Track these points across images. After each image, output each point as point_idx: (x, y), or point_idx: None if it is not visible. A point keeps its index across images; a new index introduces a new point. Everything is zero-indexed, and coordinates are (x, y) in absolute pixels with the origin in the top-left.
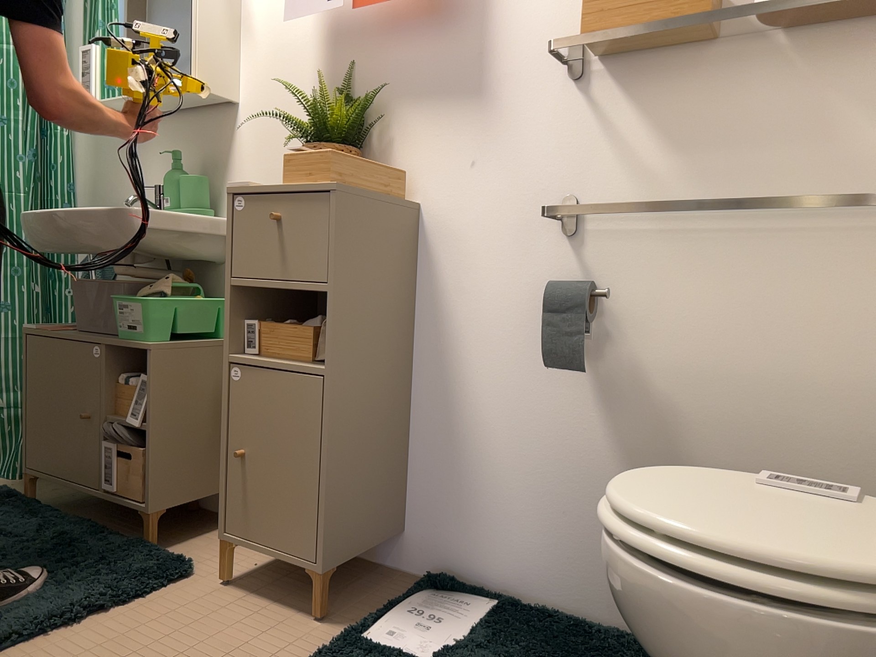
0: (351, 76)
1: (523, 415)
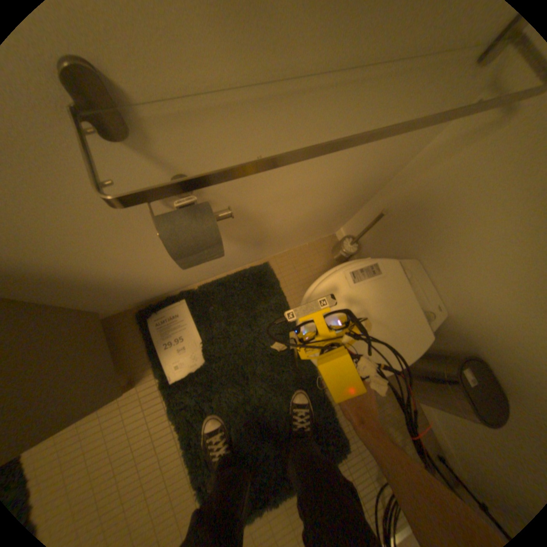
0: None
1: (154, 259)
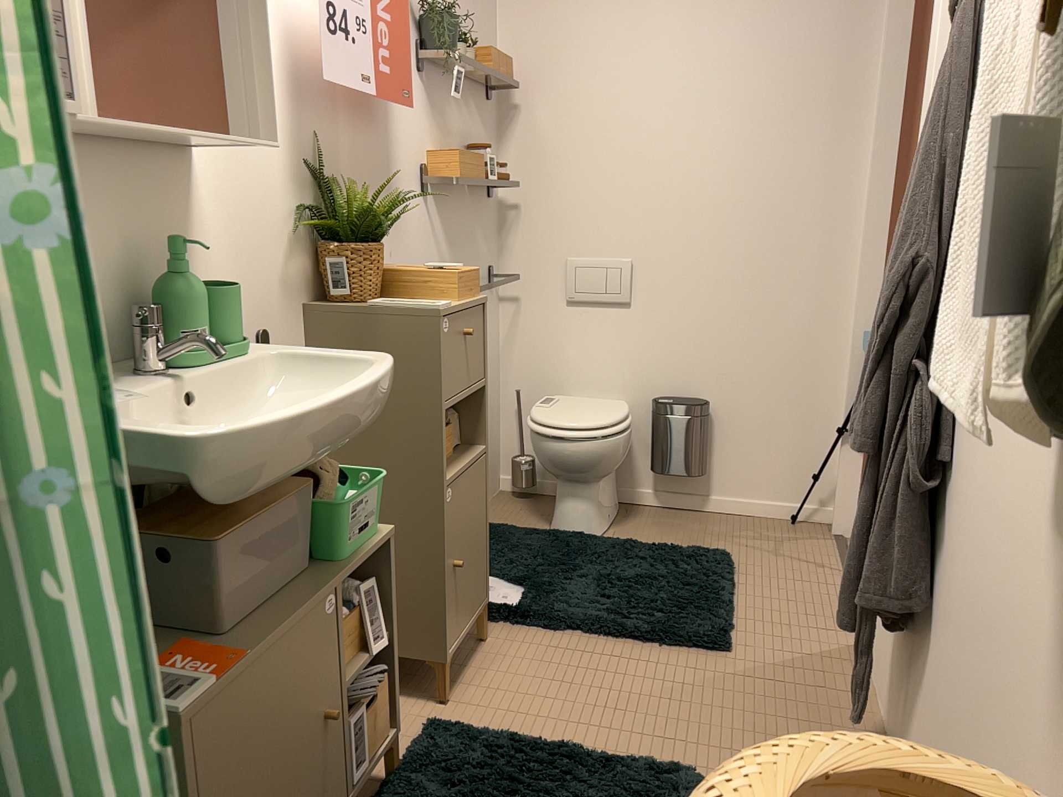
0: (318, 148)
1: None
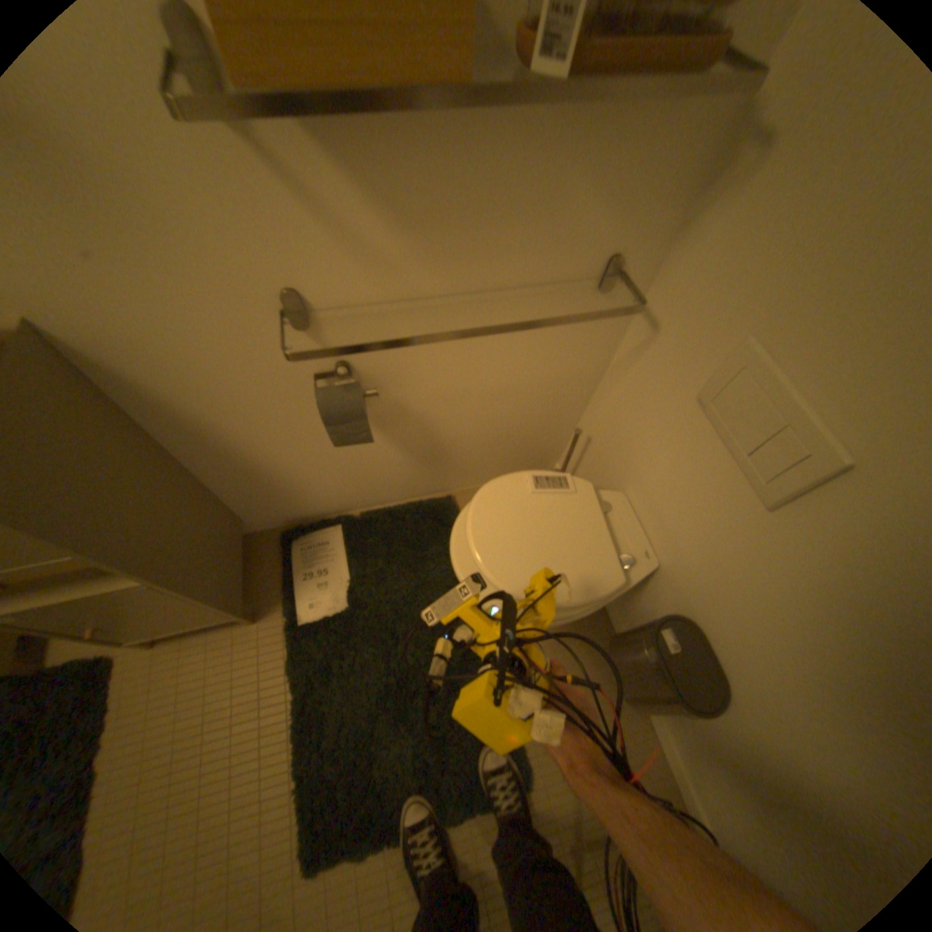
0: None
1: (313, 450)
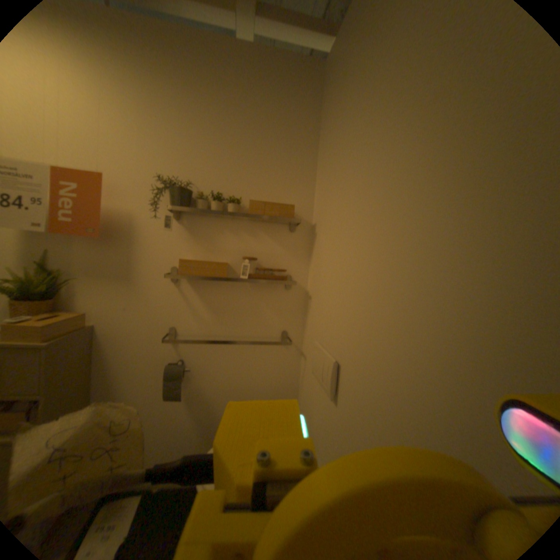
0: (44, 255)
1: (153, 415)
